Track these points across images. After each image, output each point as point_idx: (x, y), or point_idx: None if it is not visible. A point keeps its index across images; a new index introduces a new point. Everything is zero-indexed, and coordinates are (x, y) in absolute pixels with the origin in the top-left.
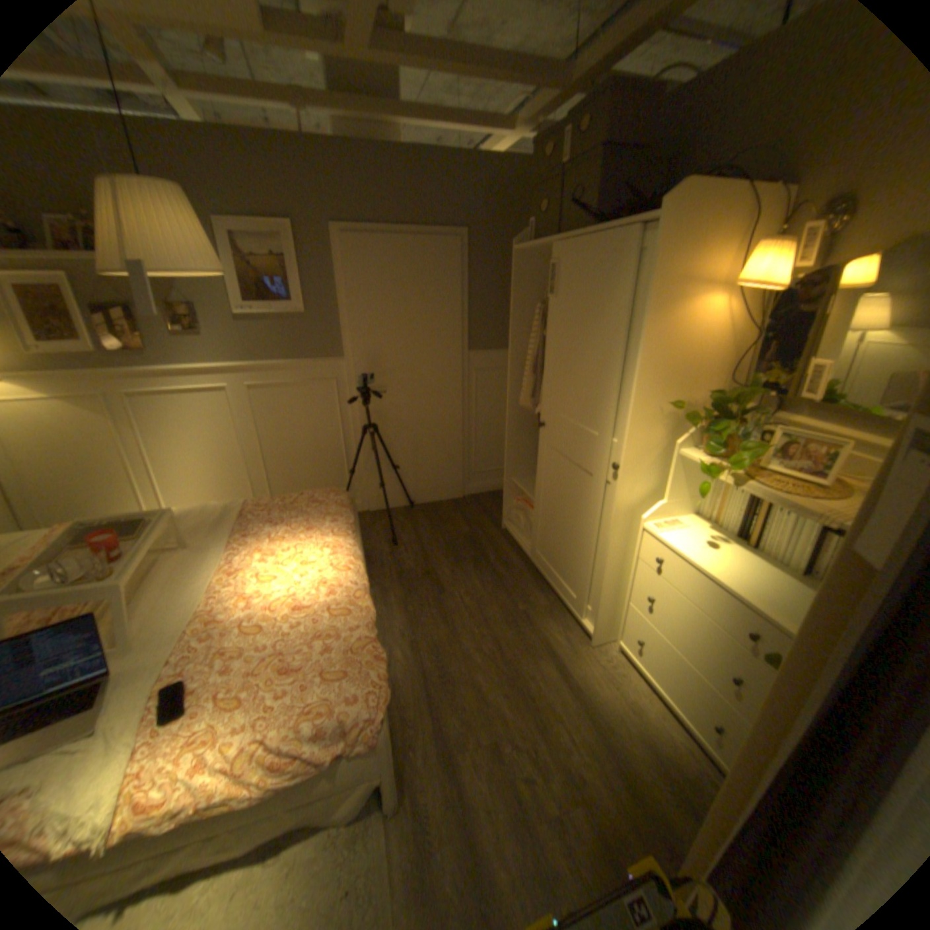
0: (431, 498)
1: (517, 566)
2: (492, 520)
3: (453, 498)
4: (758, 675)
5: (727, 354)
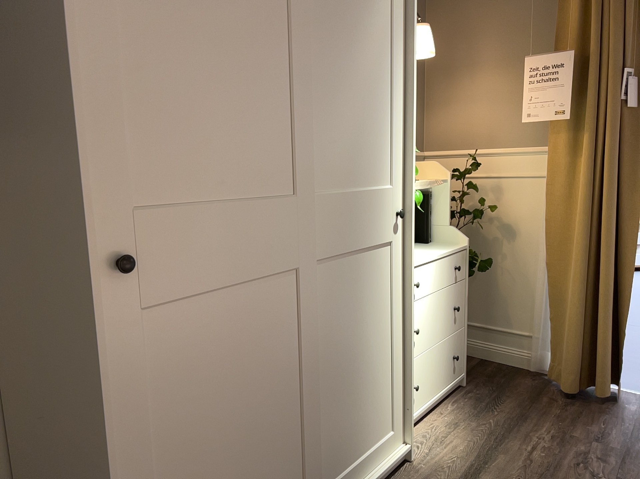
0: None
1: None
2: None
3: None
4: (459, 292)
5: None
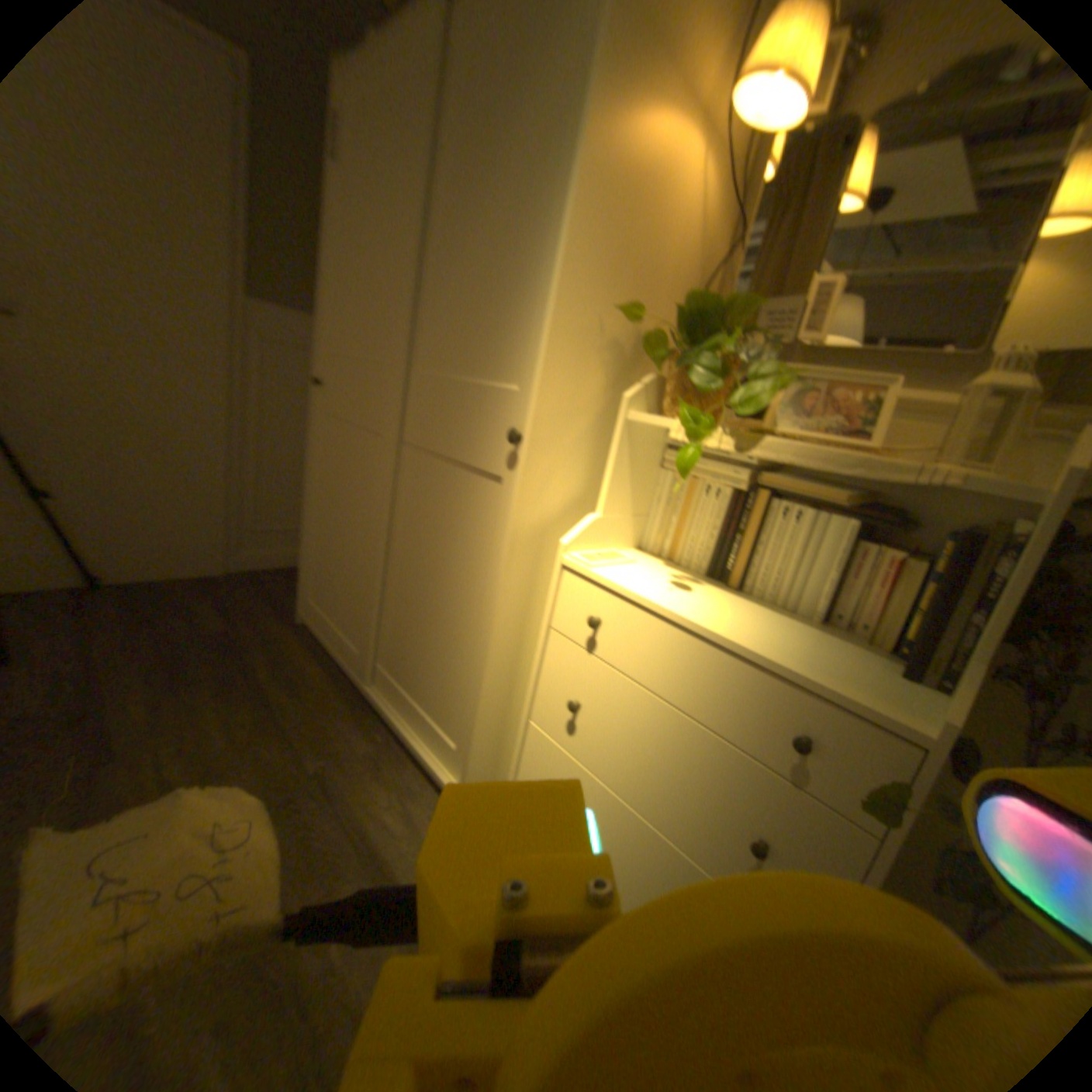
0: (154, 574)
1: (320, 686)
2: (282, 612)
3: (209, 577)
4: (804, 826)
5: (693, 266)
